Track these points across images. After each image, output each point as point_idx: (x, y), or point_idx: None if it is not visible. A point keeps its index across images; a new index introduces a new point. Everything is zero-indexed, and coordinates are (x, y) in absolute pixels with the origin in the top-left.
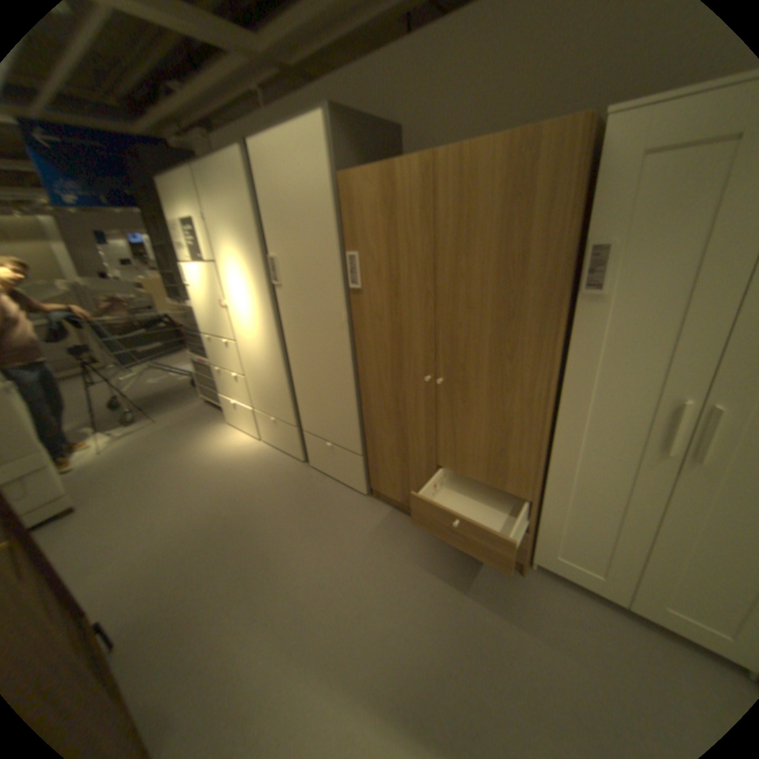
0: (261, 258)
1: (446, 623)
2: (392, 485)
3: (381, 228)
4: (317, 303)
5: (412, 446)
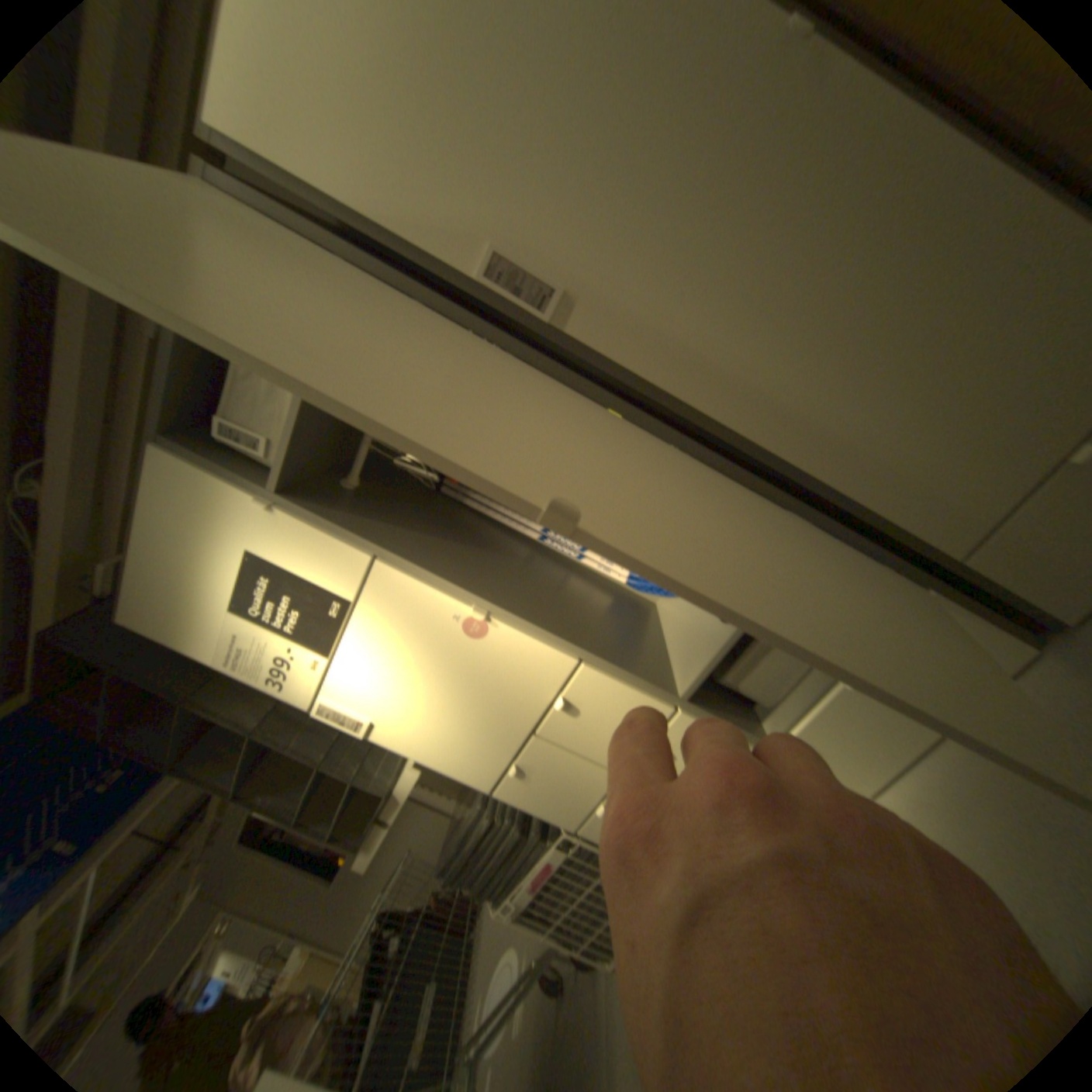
0: (457, 331)
1: None
2: None
3: None
4: (689, 146)
5: None
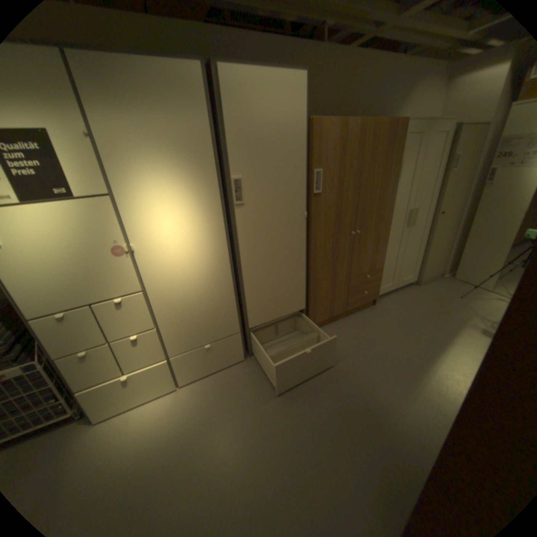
0: (214, 180)
1: (394, 332)
2: (323, 312)
3: (337, 154)
4: (281, 210)
5: (338, 278)
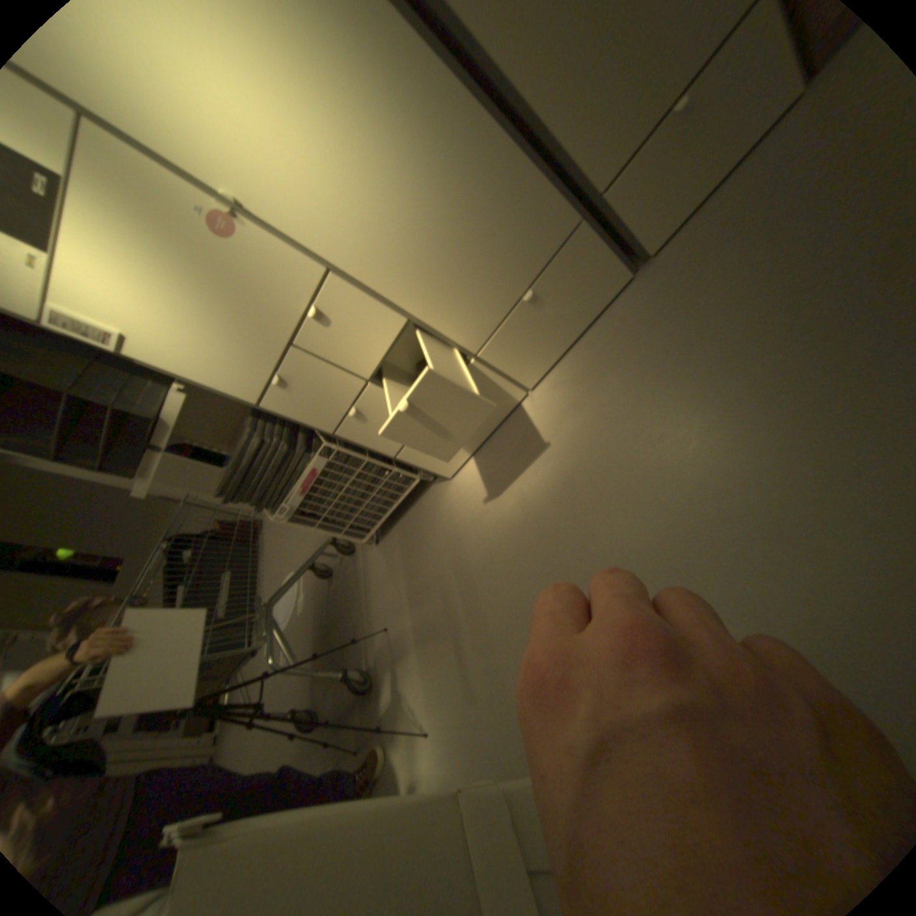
0: None
1: None
2: None
3: None
4: None
5: None
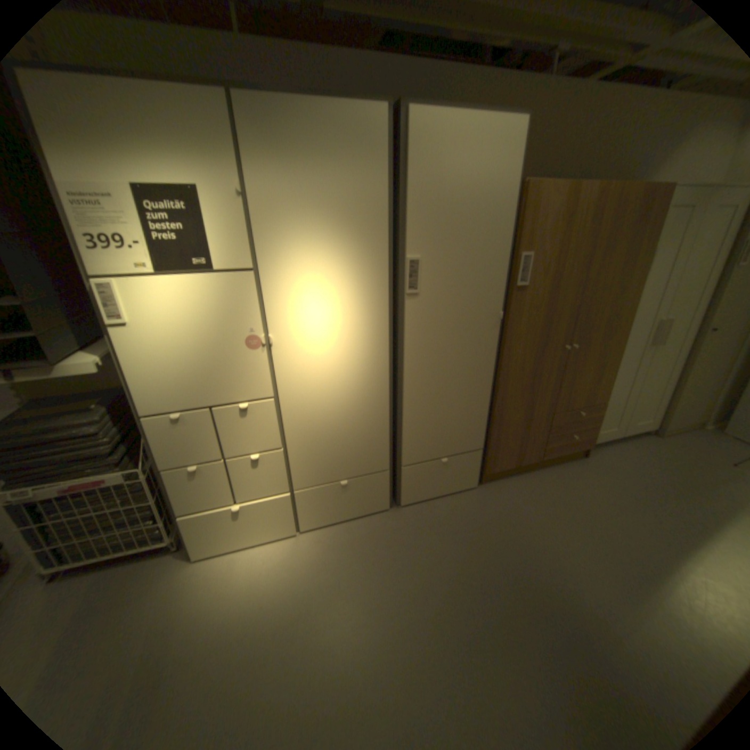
0: (384, 260)
1: (619, 504)
2: (508, 458)
3: (558, 232)
4: (468, 306)
5: (536, 411)
